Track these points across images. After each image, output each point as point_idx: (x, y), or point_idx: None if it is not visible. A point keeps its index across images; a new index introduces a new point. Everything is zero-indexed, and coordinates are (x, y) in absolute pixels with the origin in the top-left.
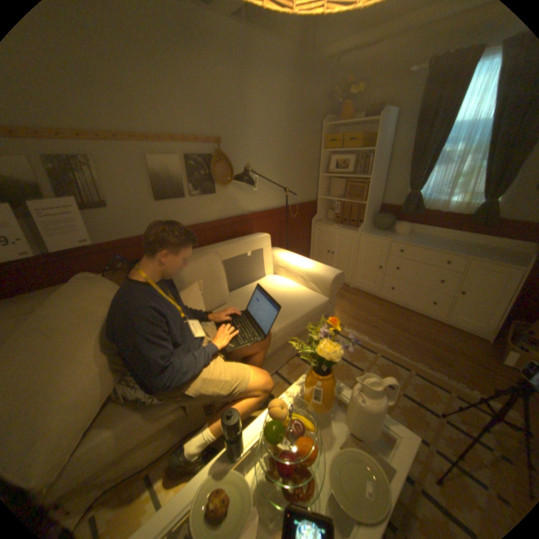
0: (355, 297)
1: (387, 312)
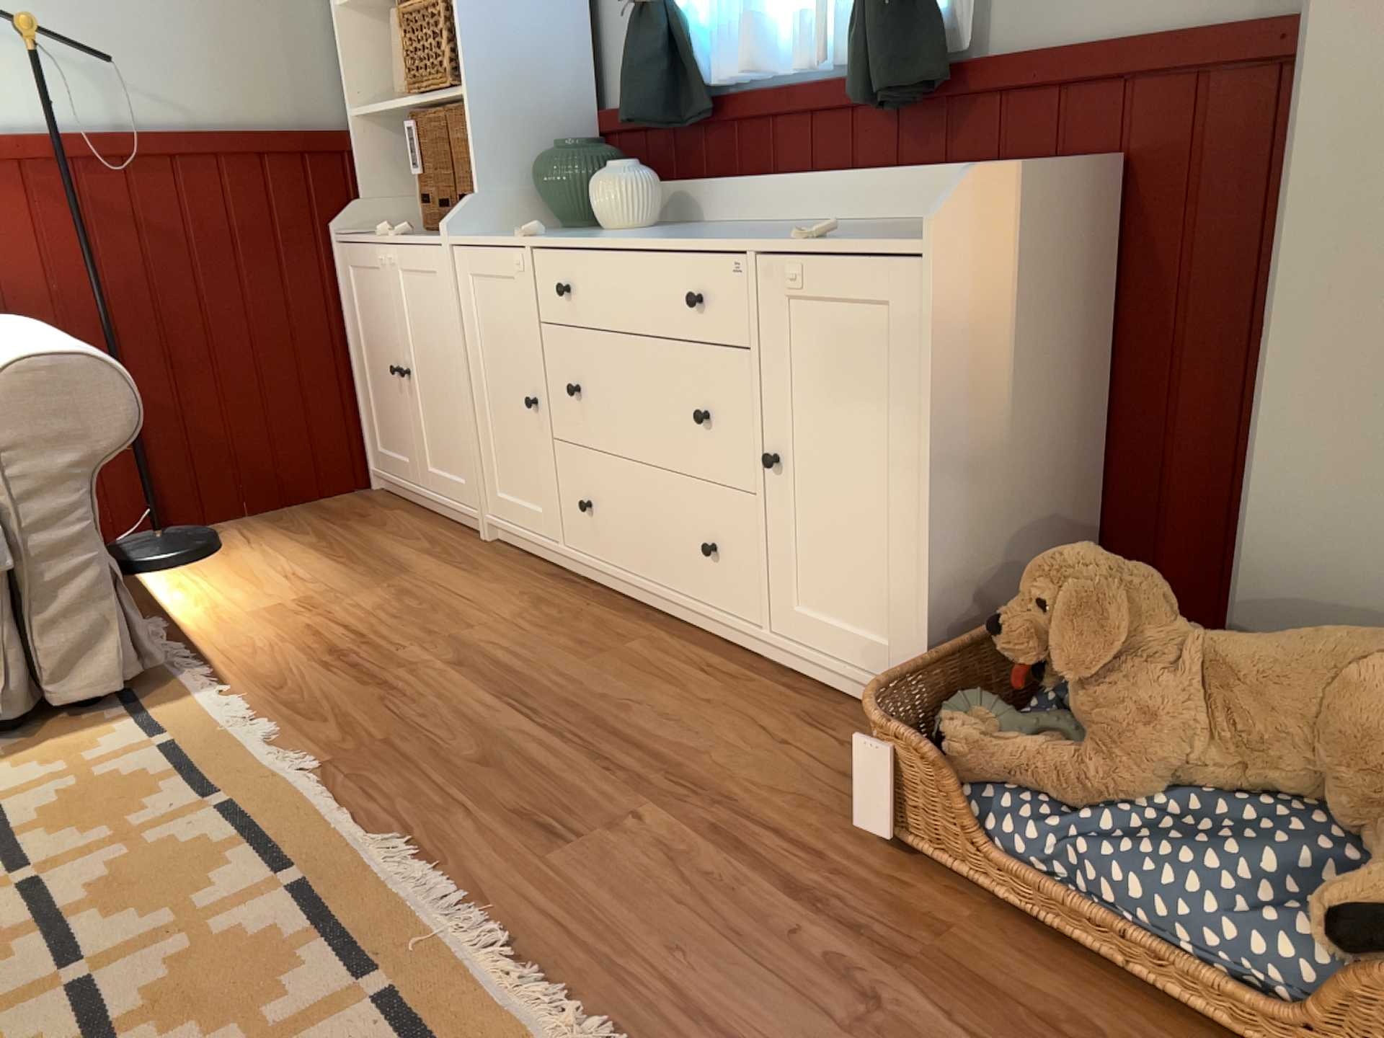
0: (455, 574)
1: (532, 627)
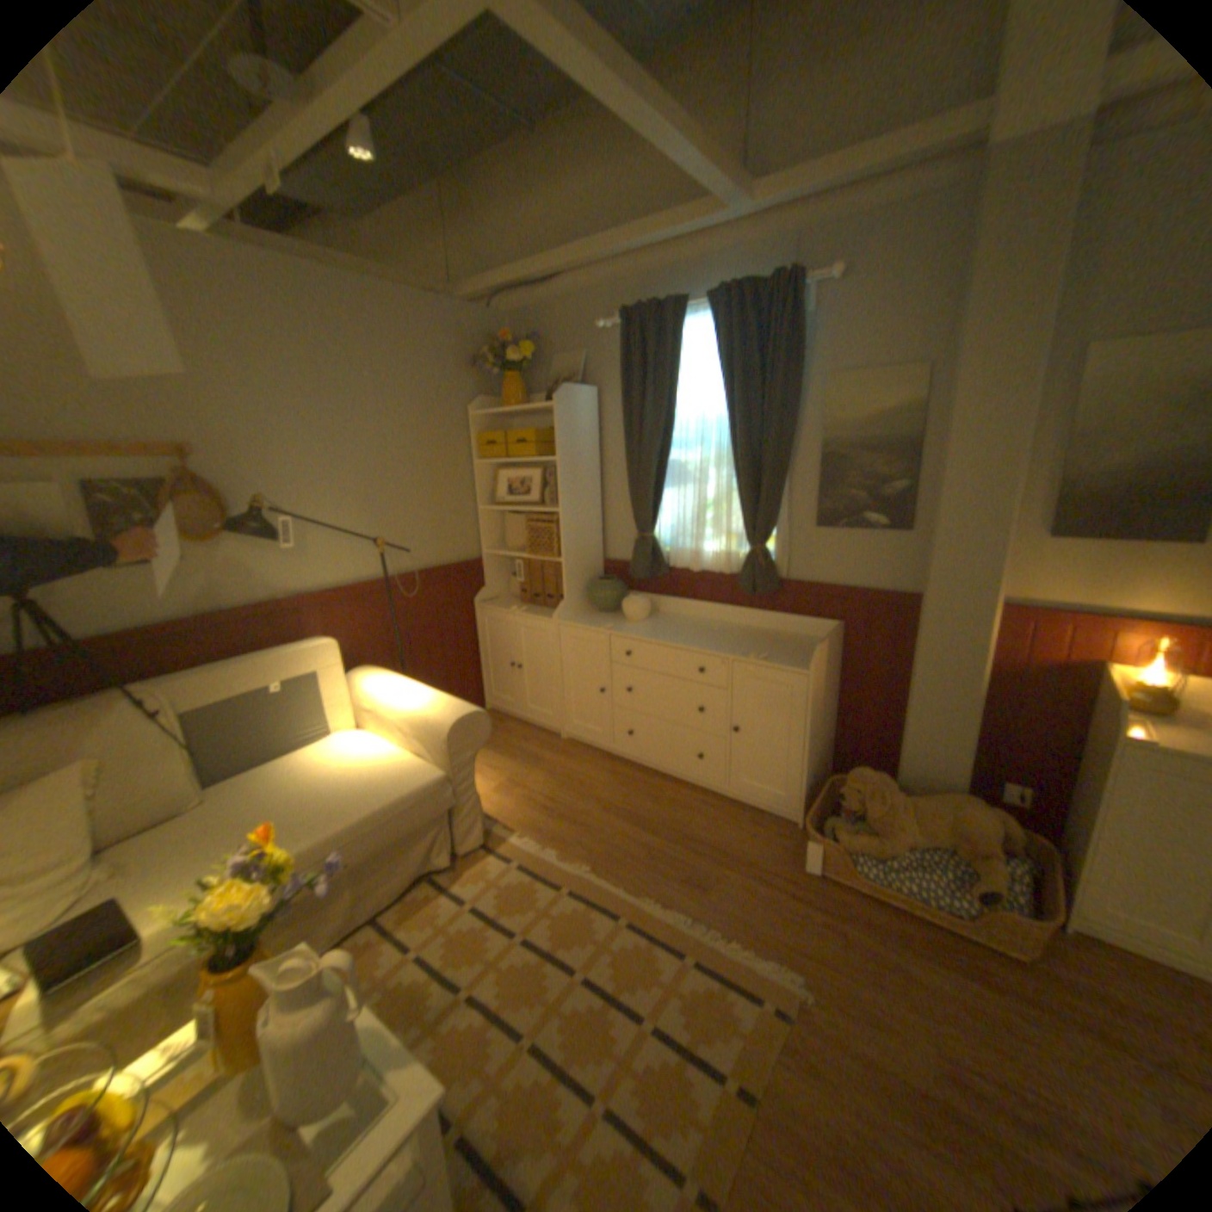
0: (565, 760)
1: (620, 787)
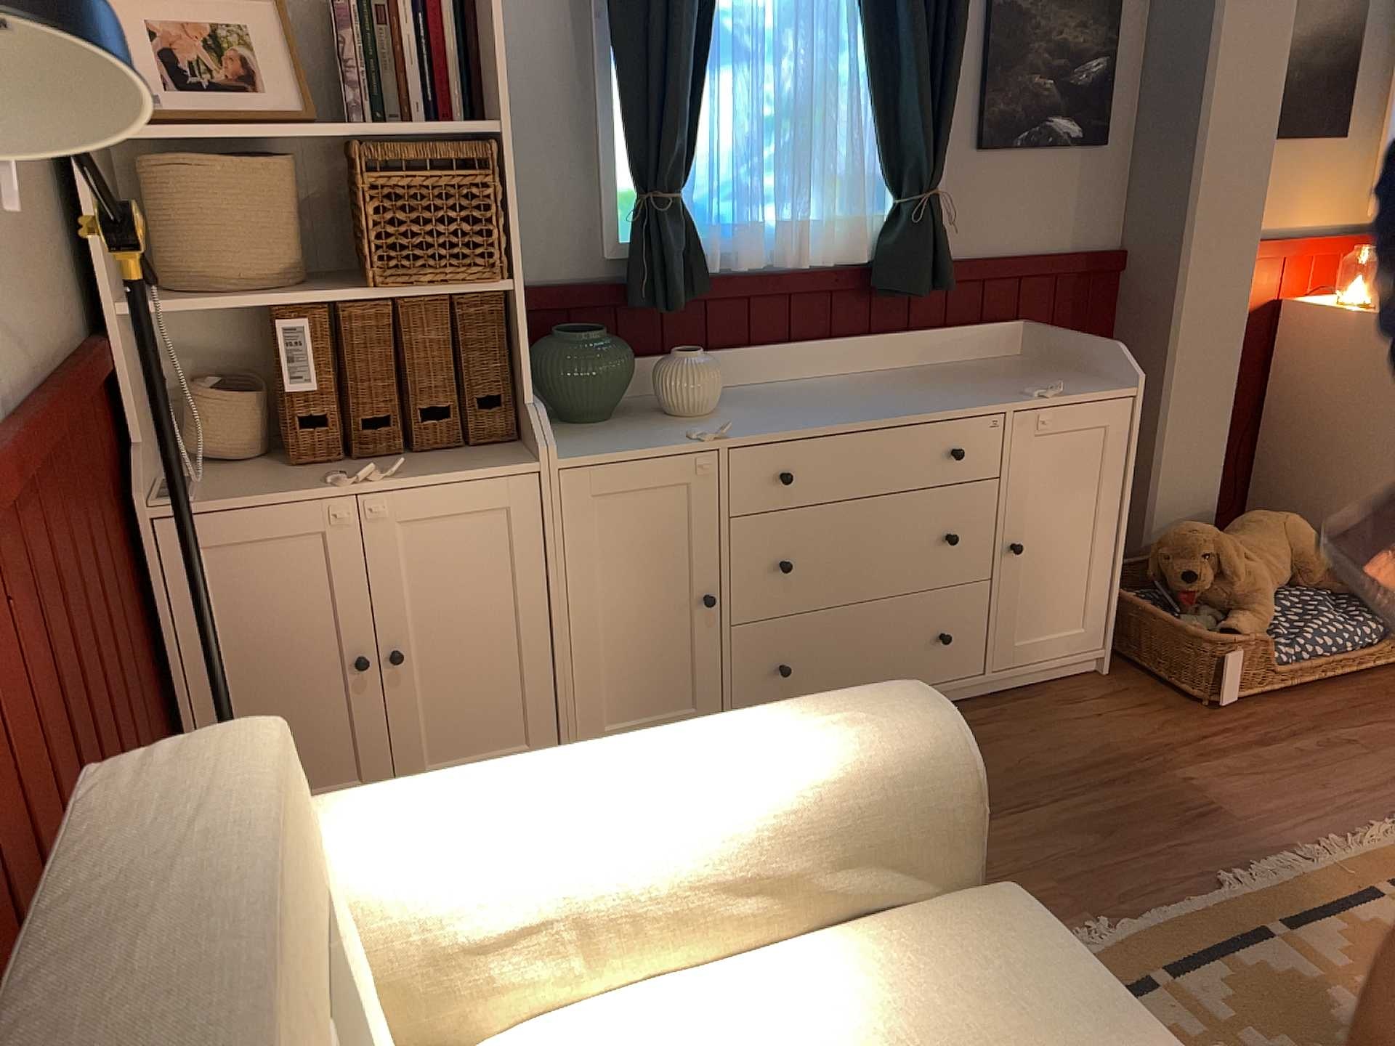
0: None
1: None
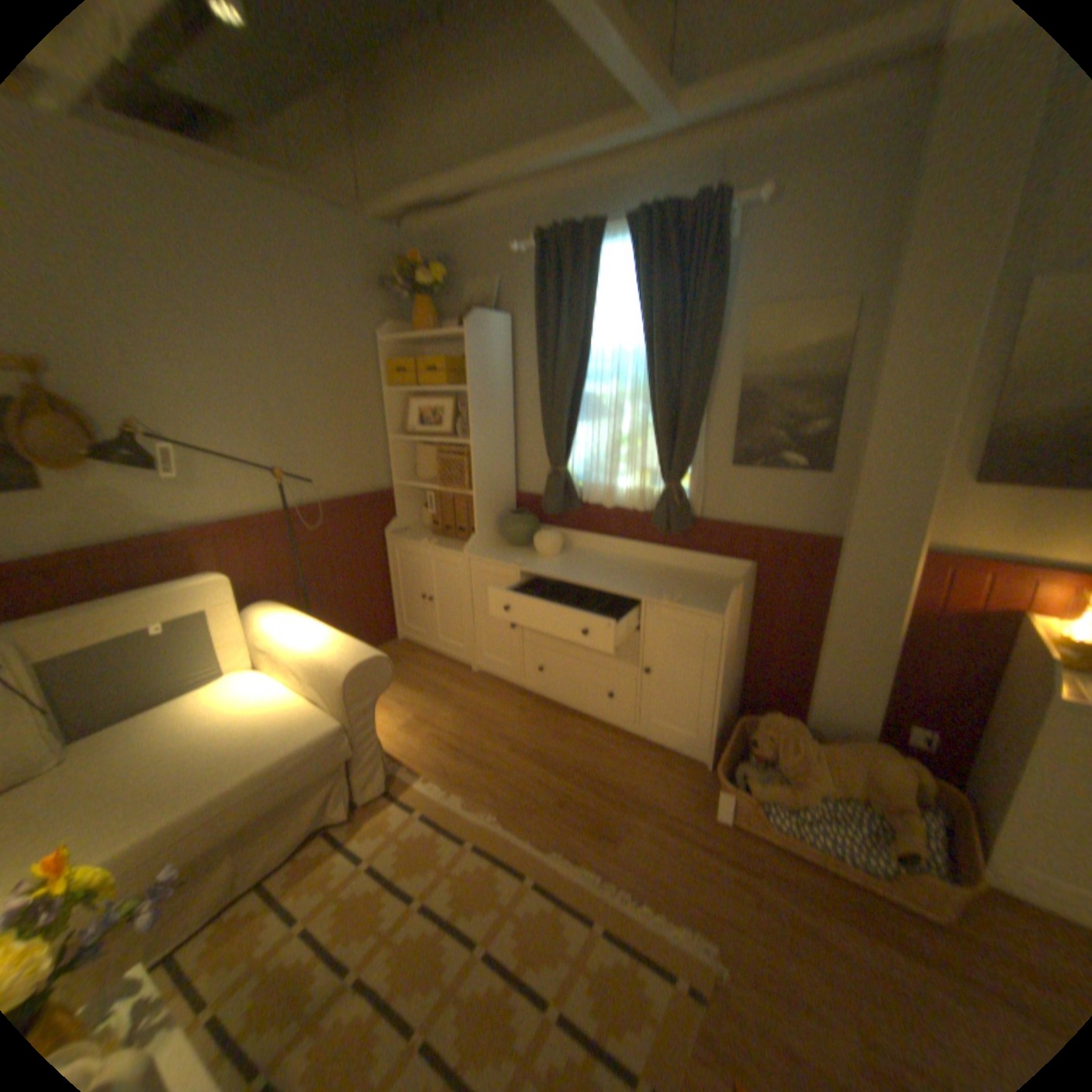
0: (475, 695)
1: (530, 725)
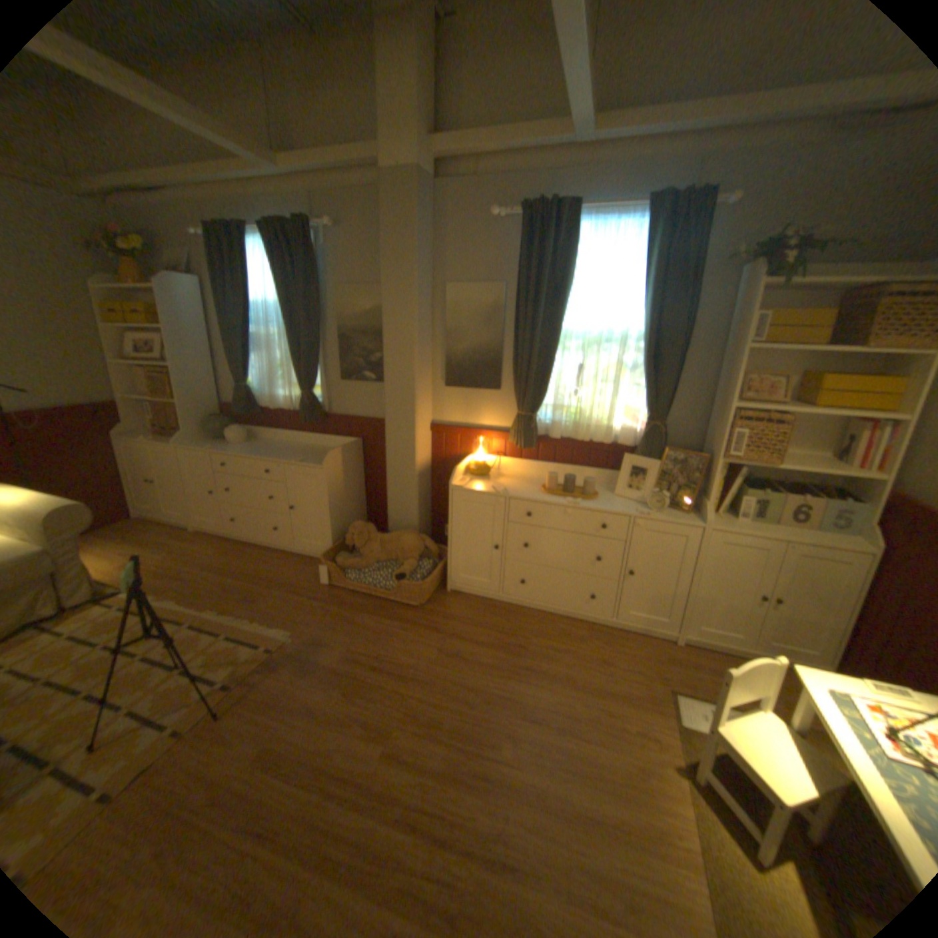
0: (185, 546)
1: (221, 557)
